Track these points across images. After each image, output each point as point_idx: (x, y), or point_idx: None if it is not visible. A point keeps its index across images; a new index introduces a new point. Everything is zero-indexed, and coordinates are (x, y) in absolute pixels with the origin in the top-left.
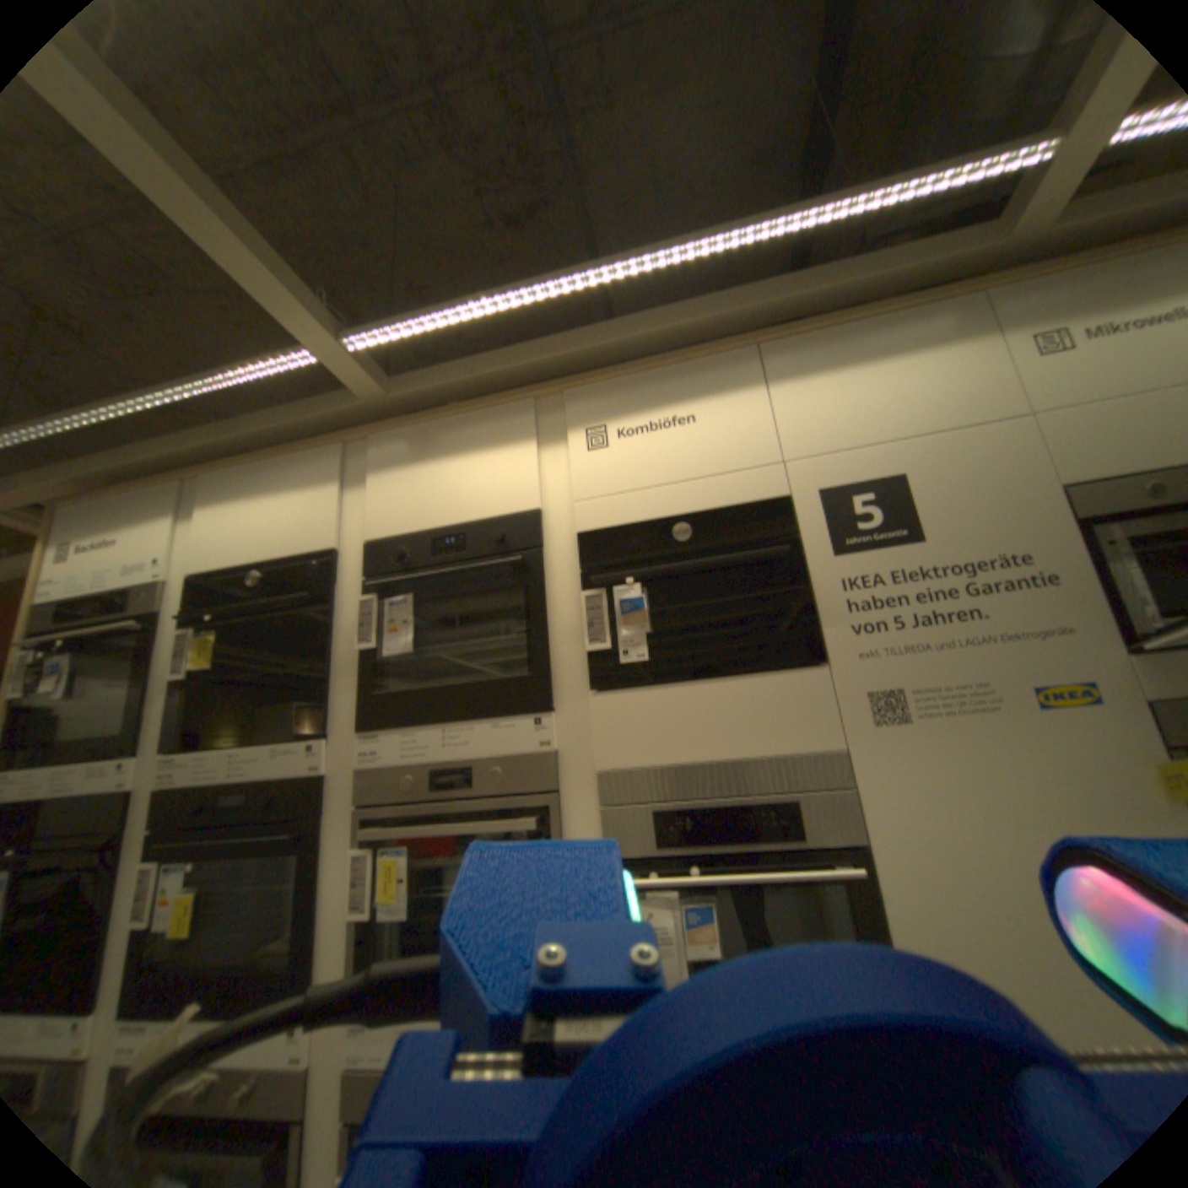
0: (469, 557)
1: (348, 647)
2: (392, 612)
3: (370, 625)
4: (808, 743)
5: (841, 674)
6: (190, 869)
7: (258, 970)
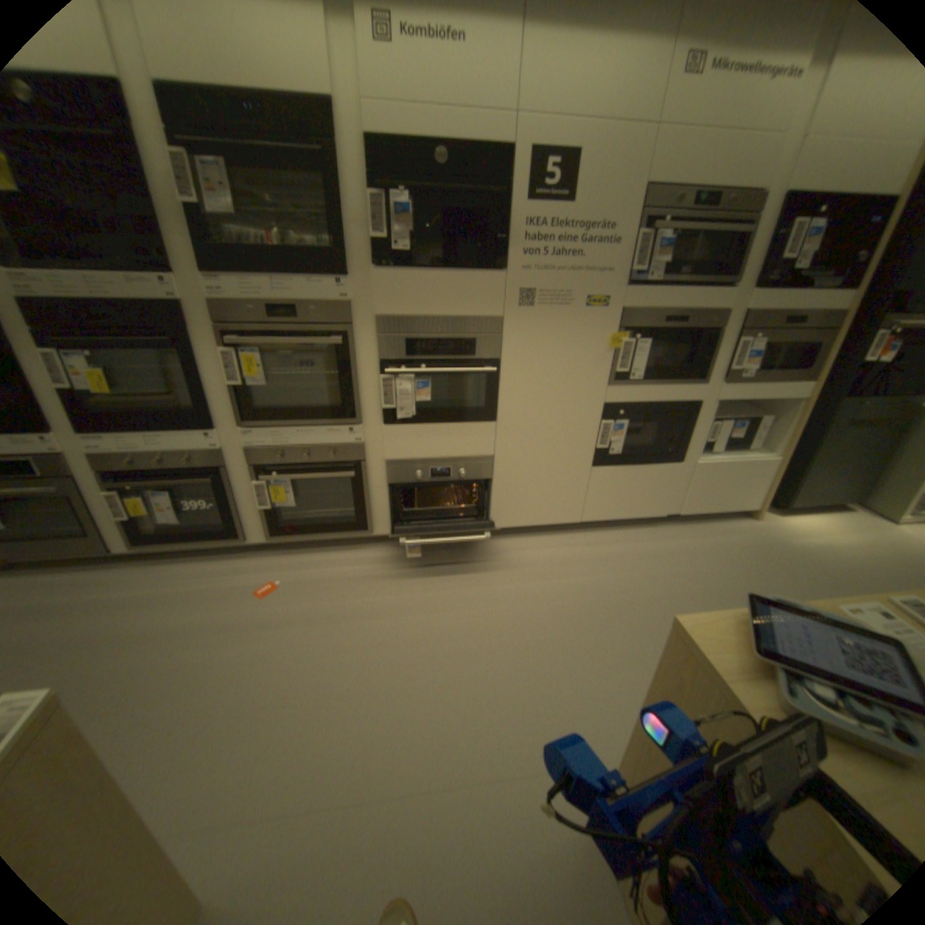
0: (269, 135)
1: (168, 199)
2: (203, 173)
3: (187, 184)
4: (485, 312)
5: (509, 278)
6: (87, 356)
7: (168, 410)
